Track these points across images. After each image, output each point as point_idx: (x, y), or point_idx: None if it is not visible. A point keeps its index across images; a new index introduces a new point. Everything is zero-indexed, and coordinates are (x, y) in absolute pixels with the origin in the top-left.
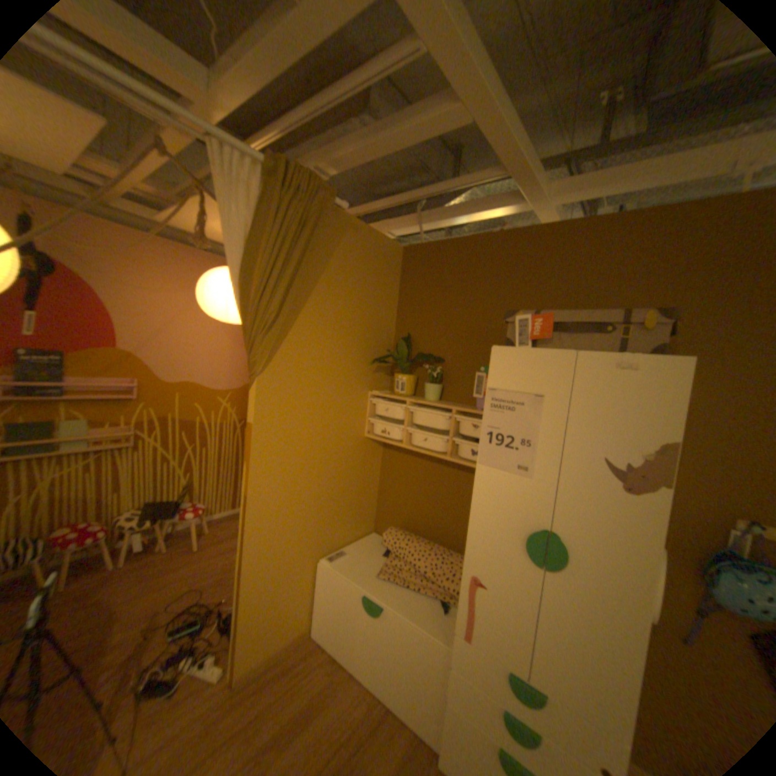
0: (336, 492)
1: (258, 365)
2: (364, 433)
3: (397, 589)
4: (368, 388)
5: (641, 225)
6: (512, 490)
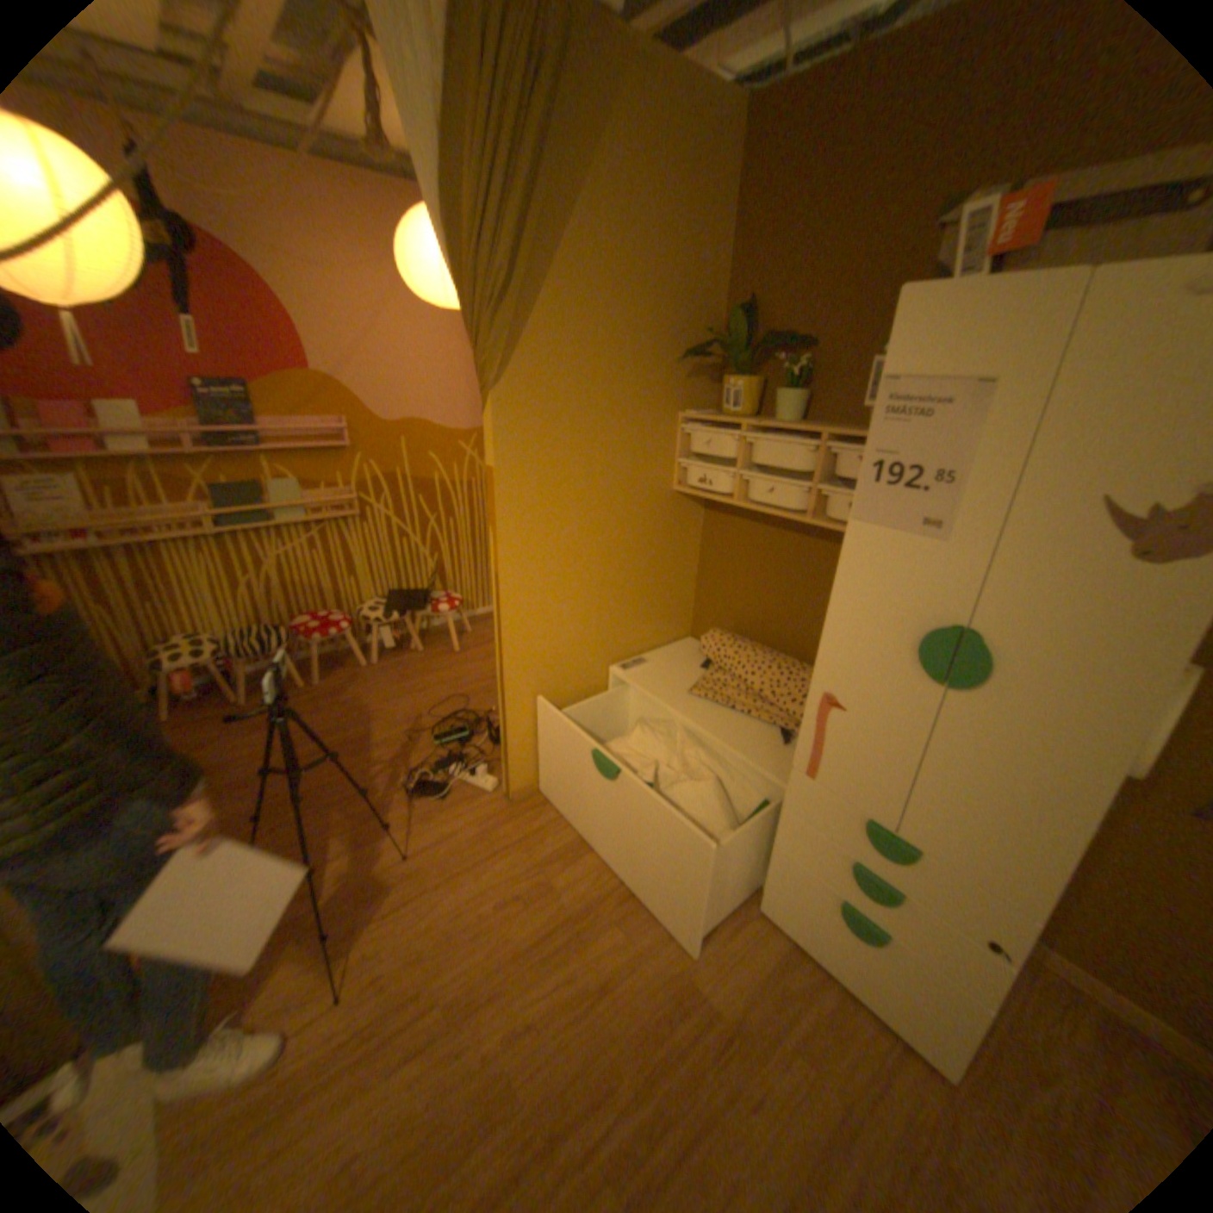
0: (628, 576)
1: (489, 371)
2: (672, 486)
3: (717, 709)
4: (677, 407)
5: None
6: (907, 562)
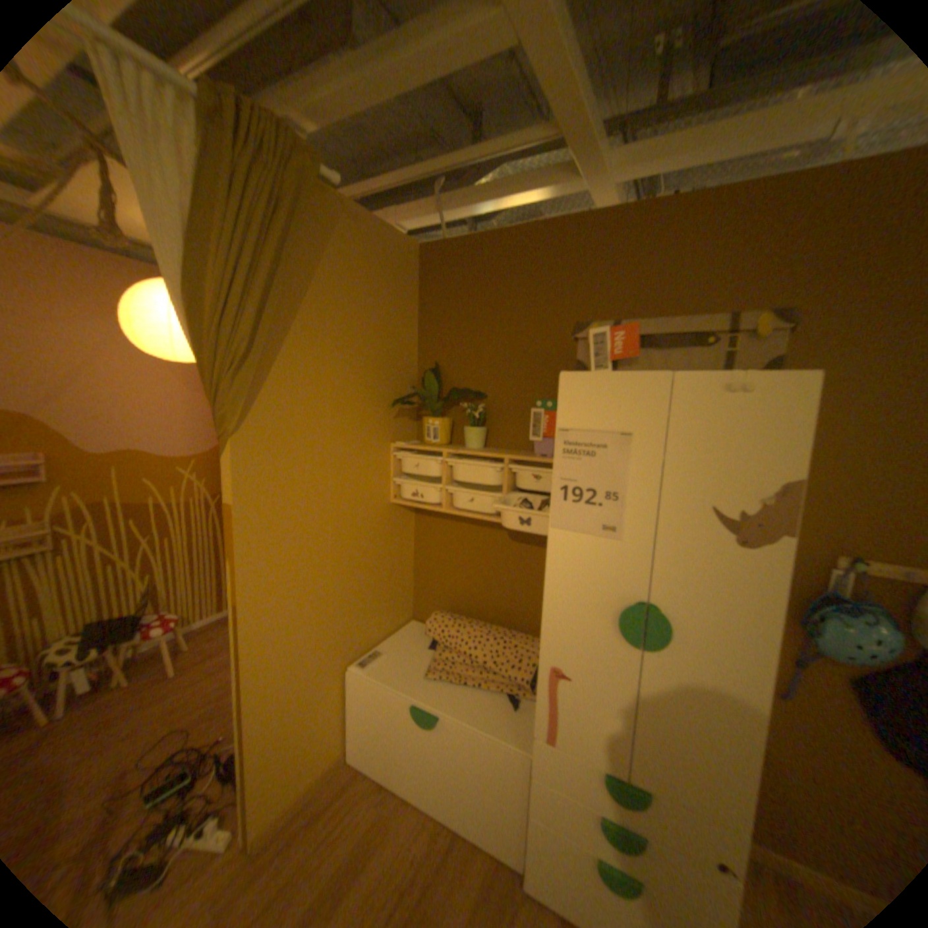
0: (360, 579)
1: (229, 421)
2: (390, 499)
3: (452, 689)
4: (390, 439)
5: (725, 206)
6: (596, 557)
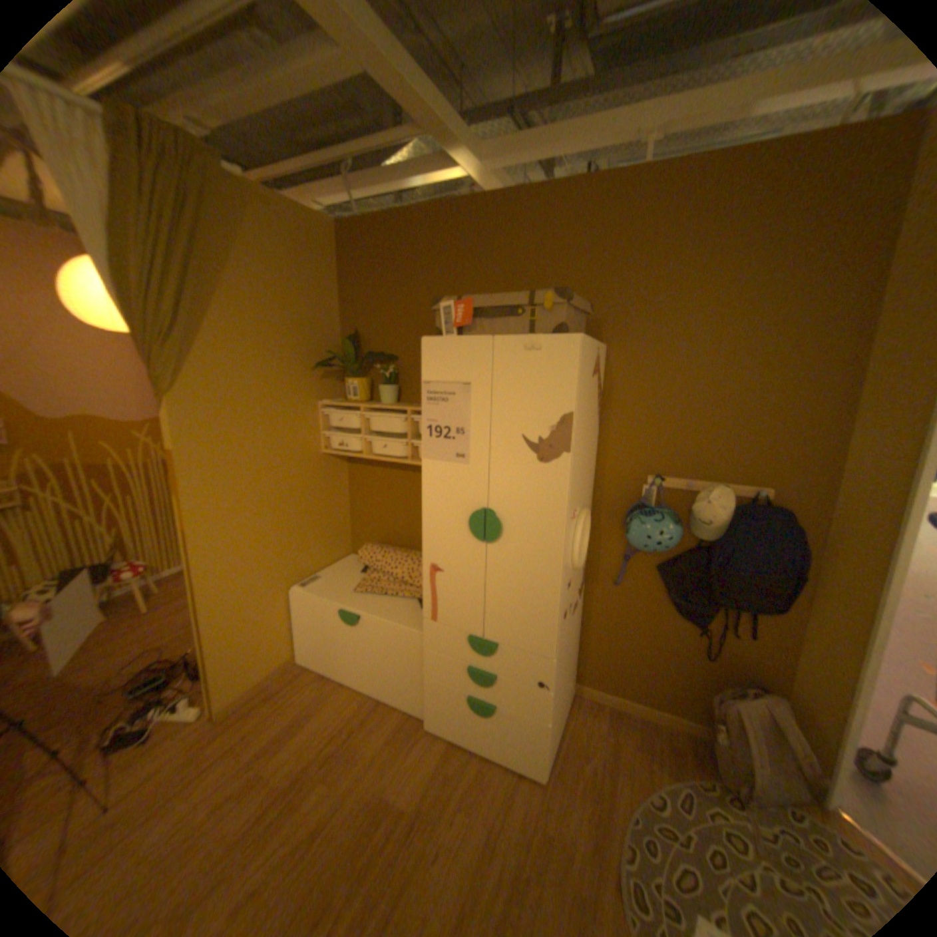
0: (296, 517)
1: (161, 382)
2: (320, 450)
3: (375, 598)
4: (316, 398)
5: (567, 196)
6: (453, 478)
